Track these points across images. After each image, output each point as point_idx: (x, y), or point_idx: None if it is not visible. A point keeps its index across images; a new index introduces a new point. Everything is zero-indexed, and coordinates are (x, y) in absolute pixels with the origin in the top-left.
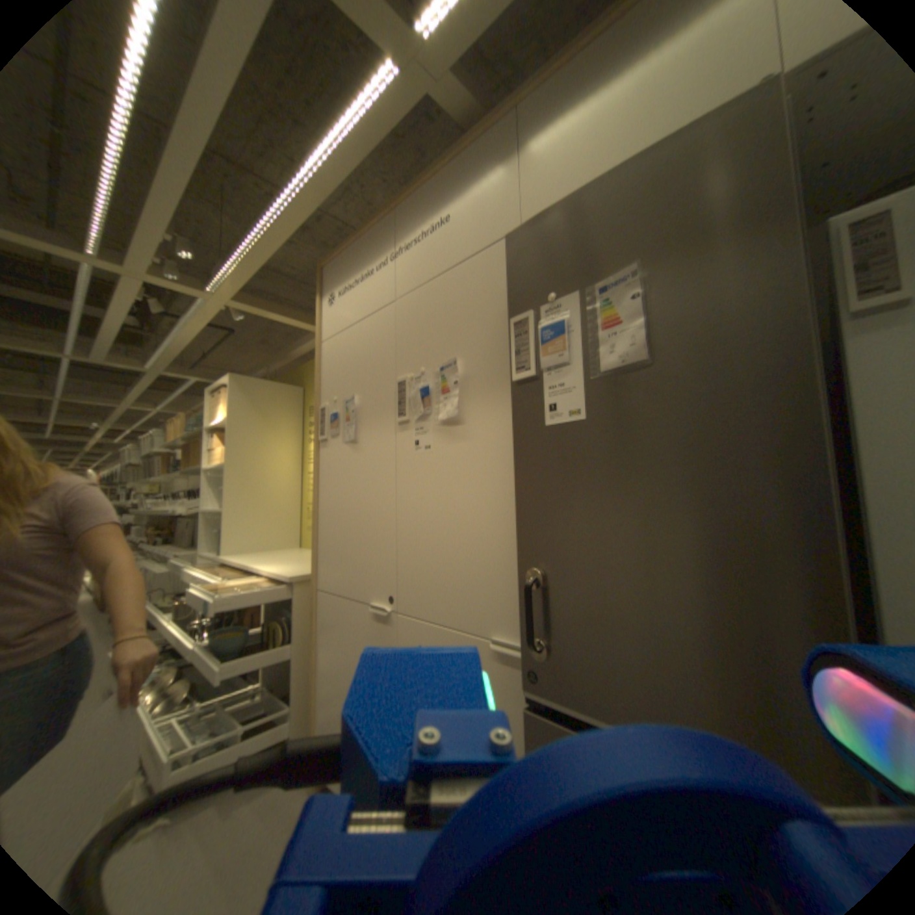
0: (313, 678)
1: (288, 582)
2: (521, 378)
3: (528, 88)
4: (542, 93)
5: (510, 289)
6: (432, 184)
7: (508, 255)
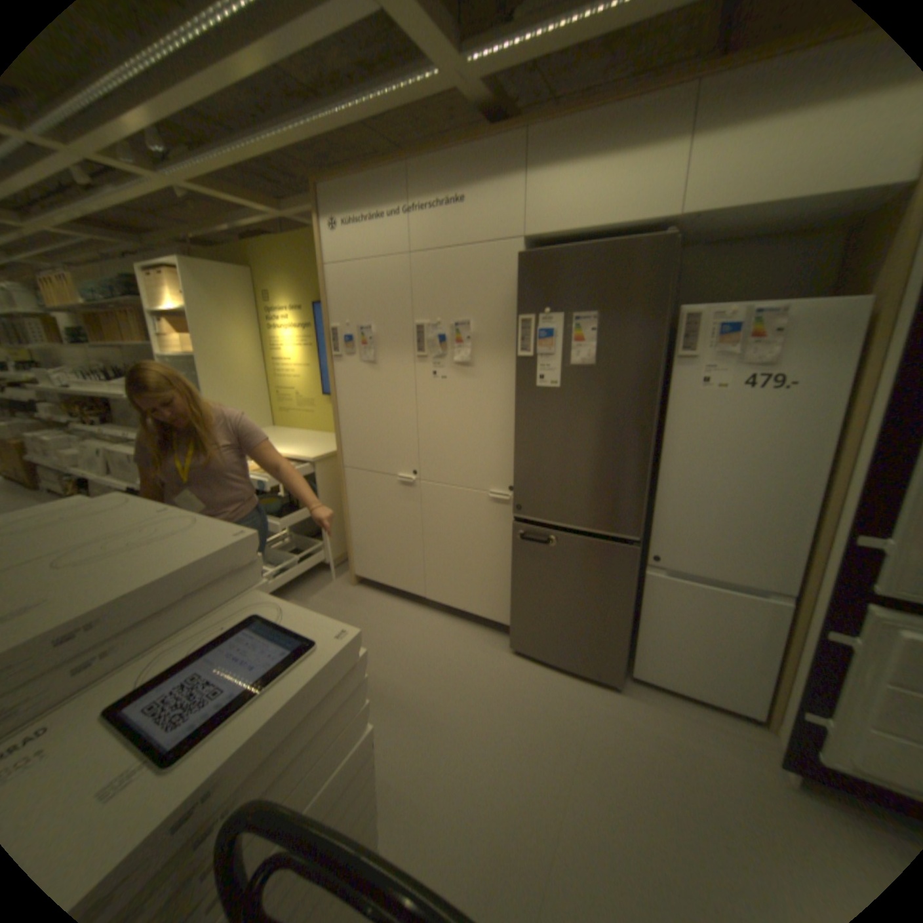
0: (348, 521)
1: (307, 460)
2: (522, 355)
3: (539, 120)
4: (549, 130)
5: (518, 293)
6: (448, 157)
7: (519, 268)
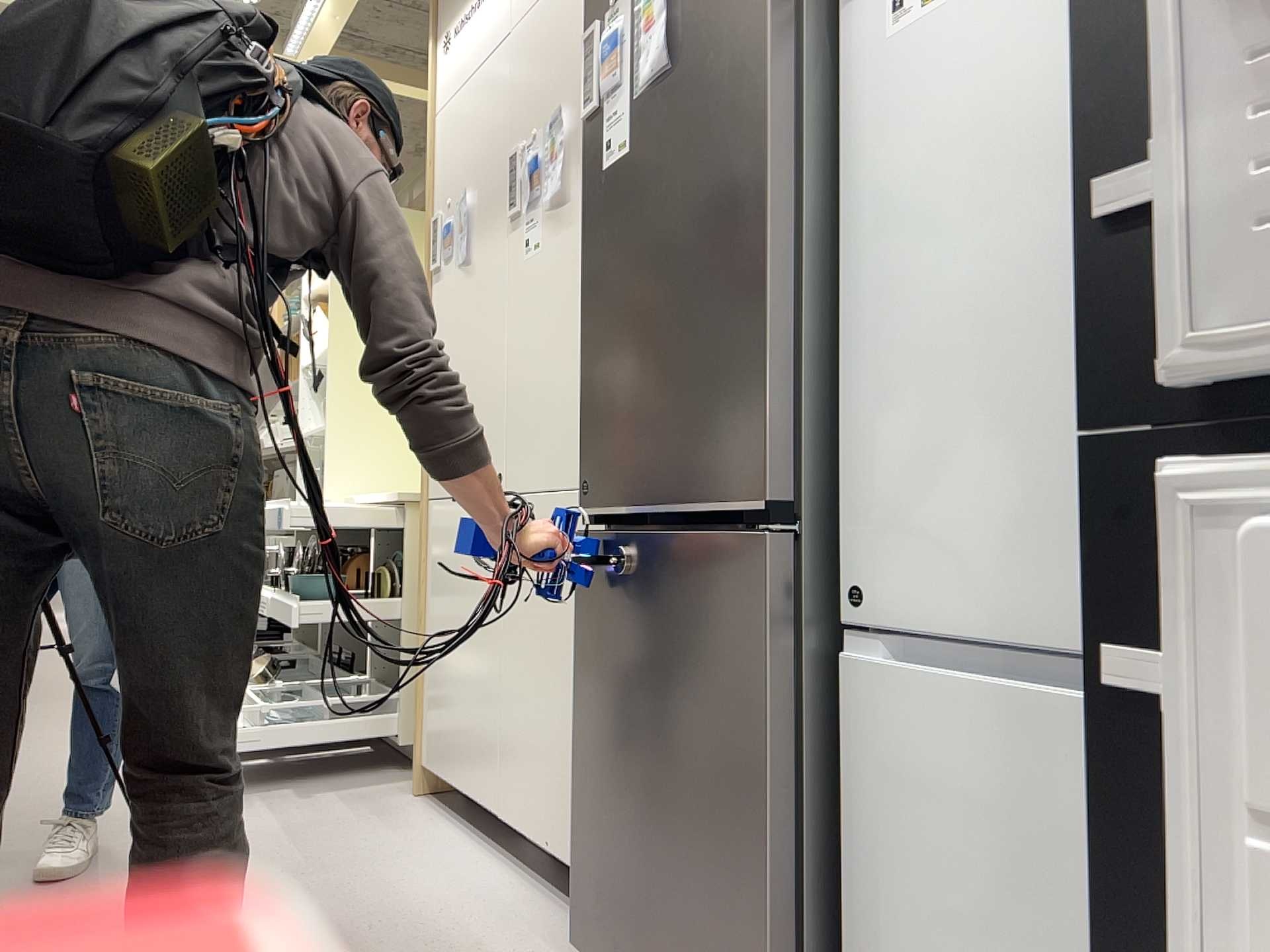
0: (422, 628)
1: (400, 506)
2: (587, 115)
3: None
4: None
5: None
6: None
7: None
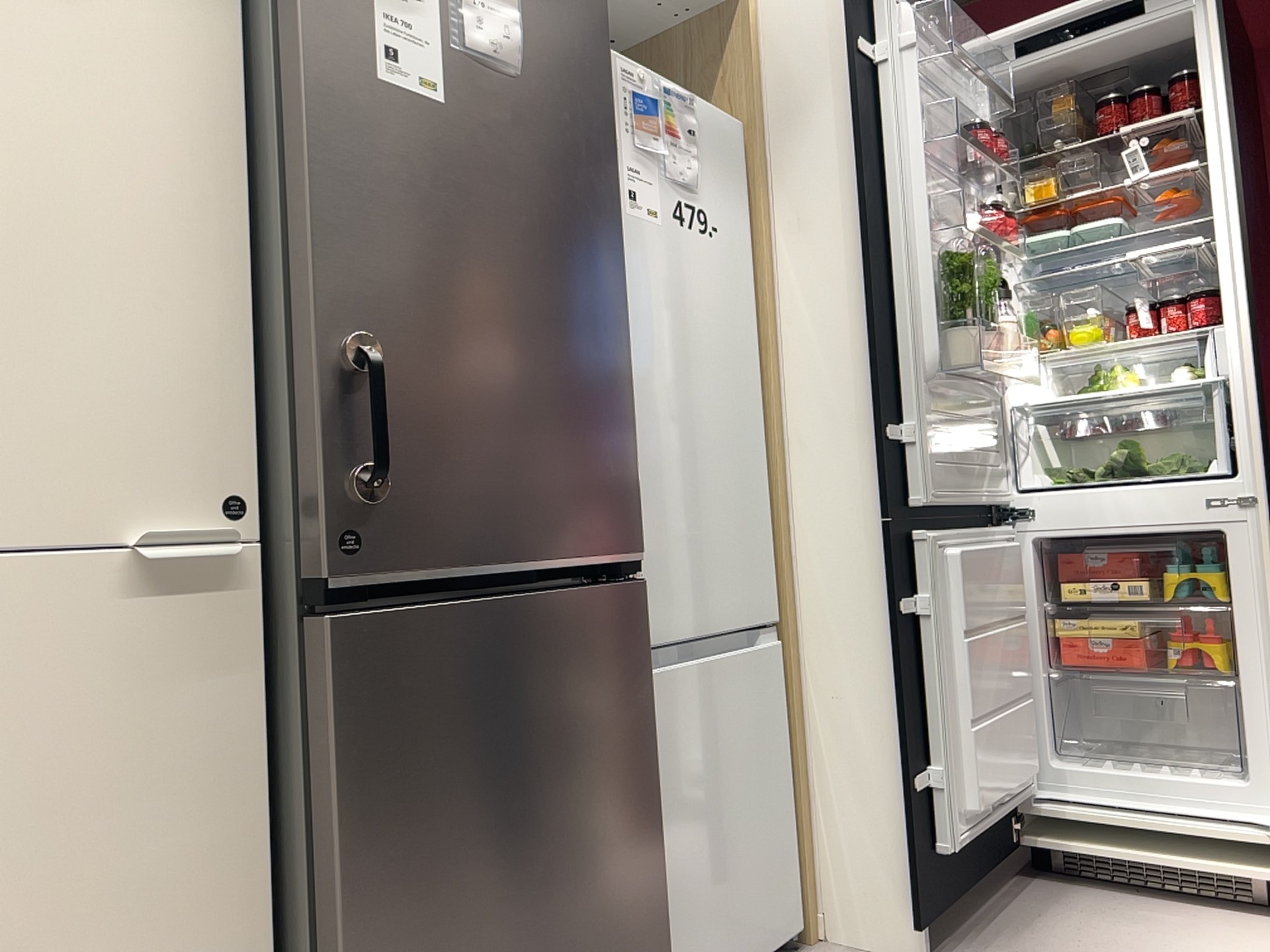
0: None
1: None
2: None
3: None
4: None
5: None
6: None
7: None
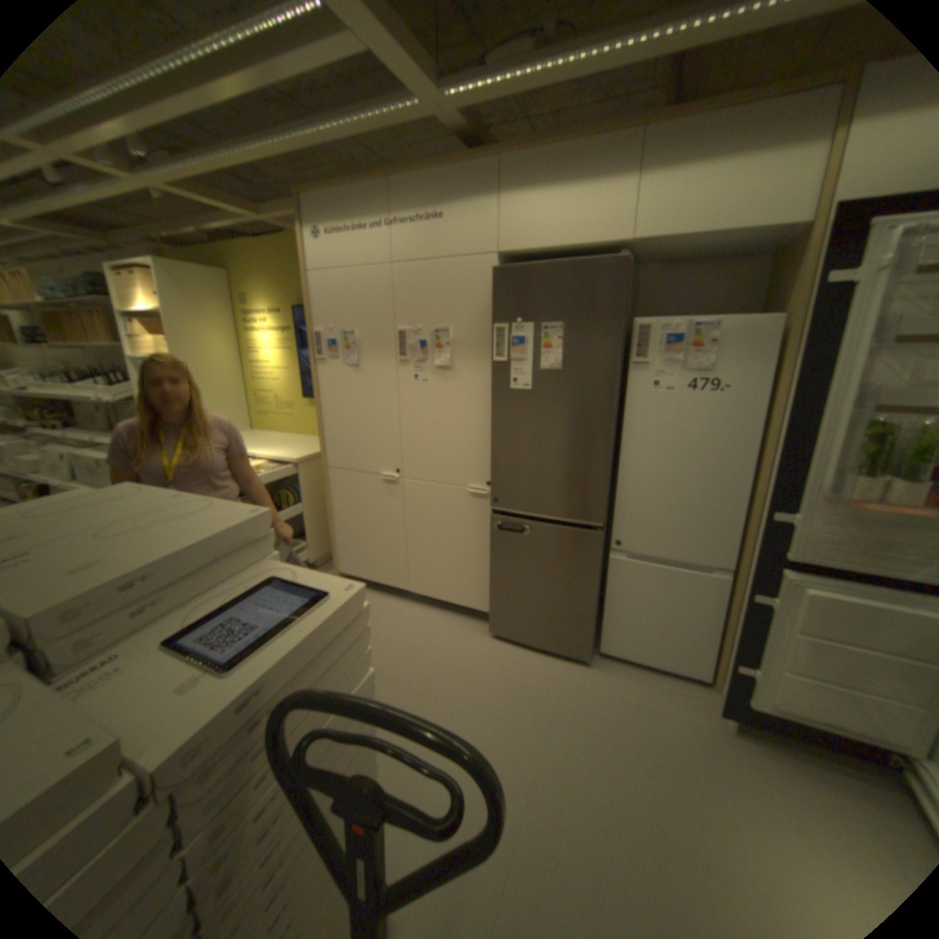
0: (333, 521)
1: (291, 462)
2: (498, 361)
3: (510, 149)
4: (519, 159)
5: (493, 304)
6: (428, 177)
7: (494, 282)
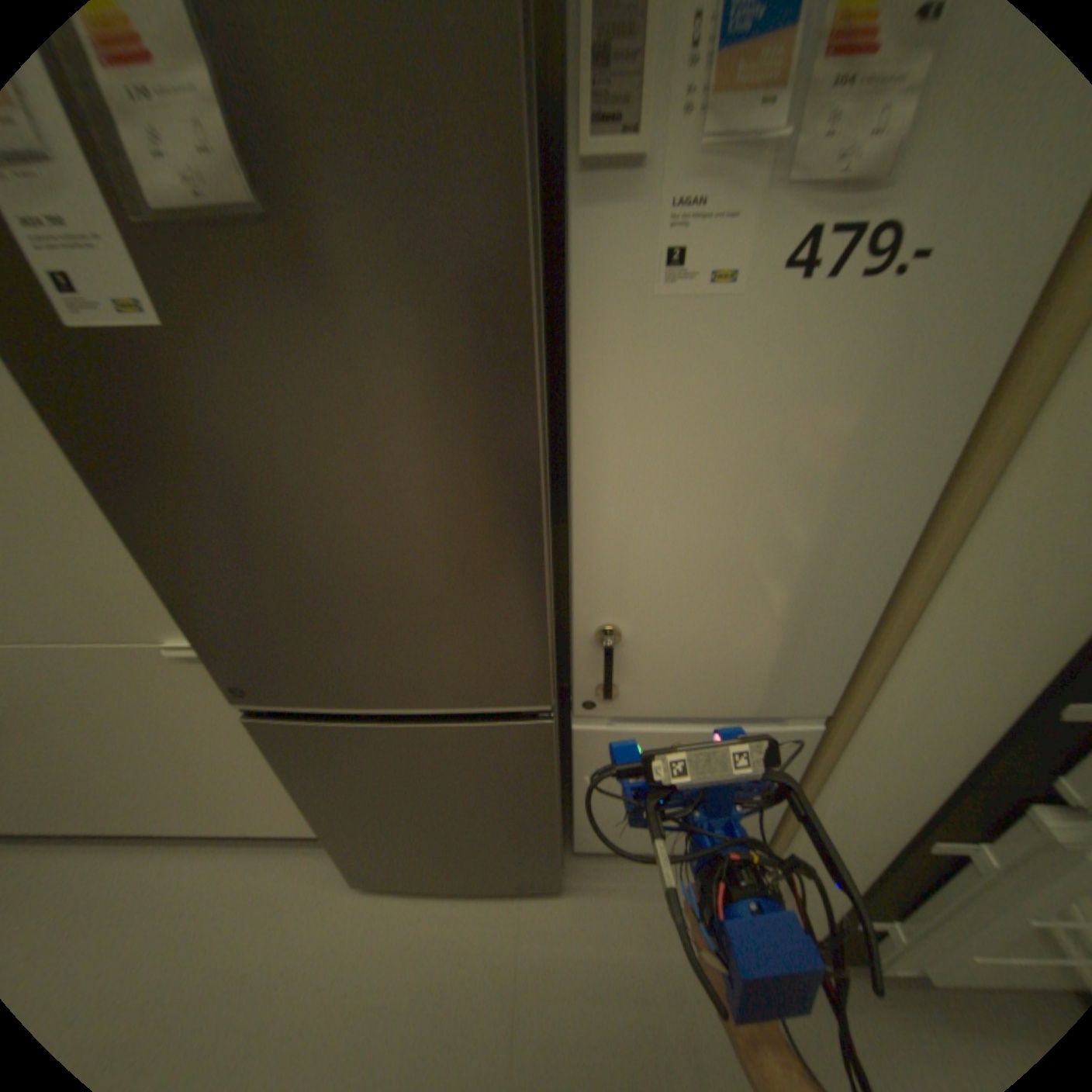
0: None
1: None
2: None
3: None
4: None
5: None
6: None
7: None
